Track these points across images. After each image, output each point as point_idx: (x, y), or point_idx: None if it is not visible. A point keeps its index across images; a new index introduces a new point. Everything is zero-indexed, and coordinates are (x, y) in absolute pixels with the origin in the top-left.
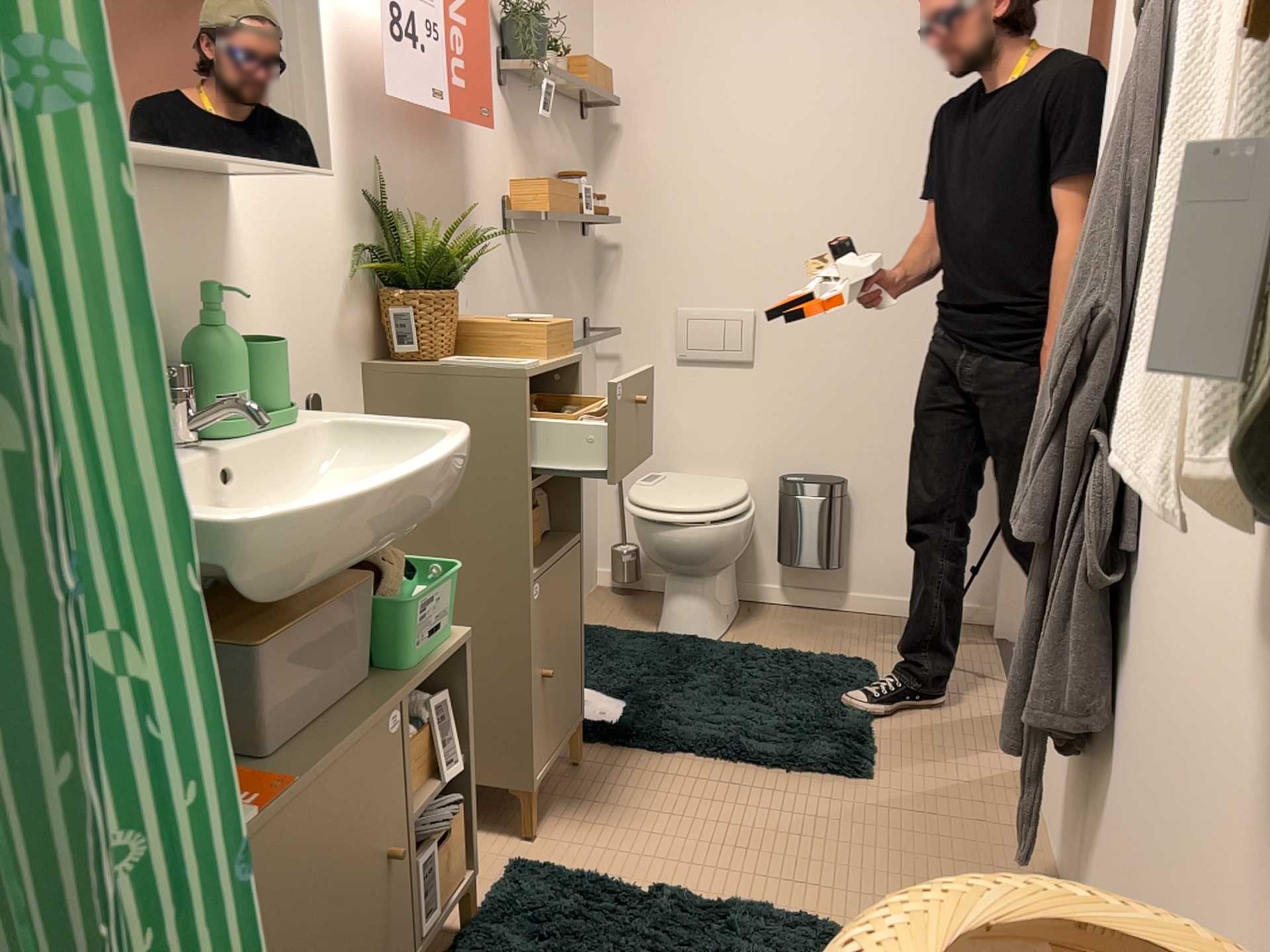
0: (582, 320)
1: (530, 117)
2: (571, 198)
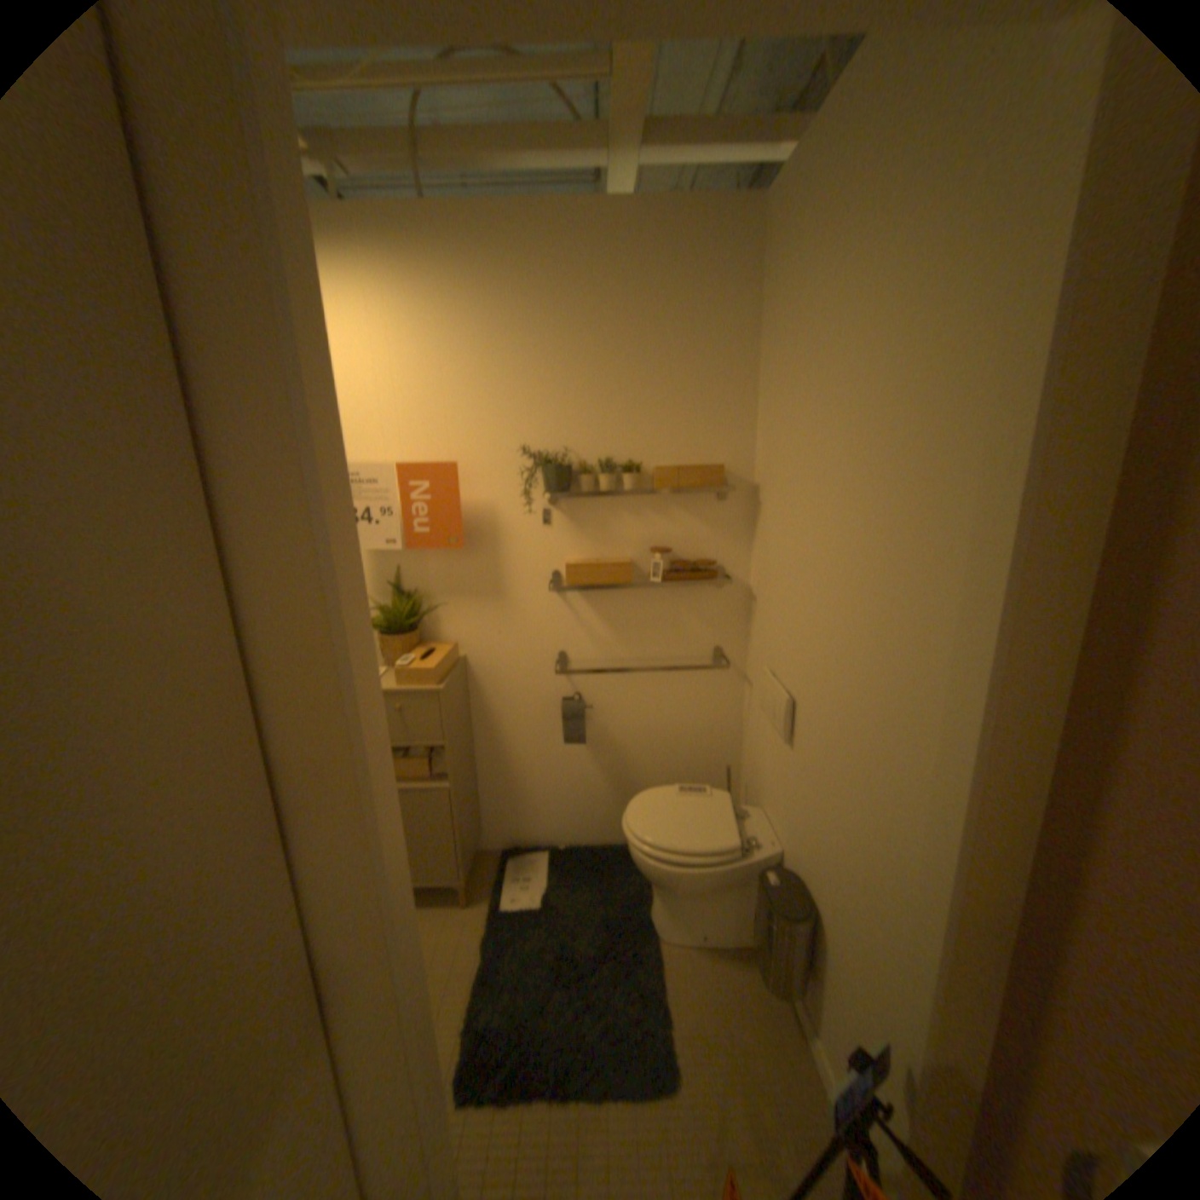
0: (705, 647)
1: (599, 512)
2: (609, 570)
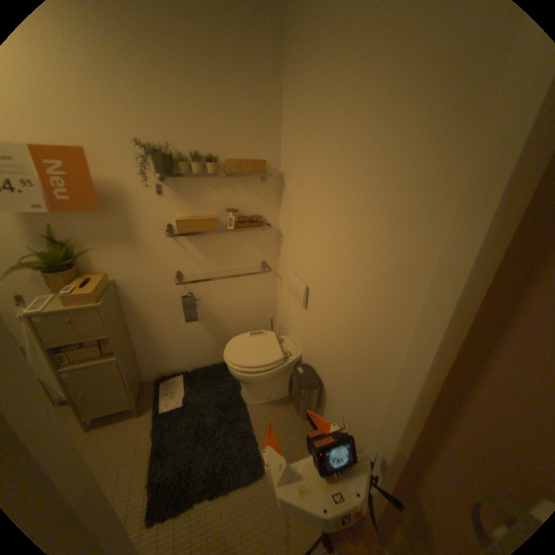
0: (257, 261)
1: (192, 186)
2: (202, 222)
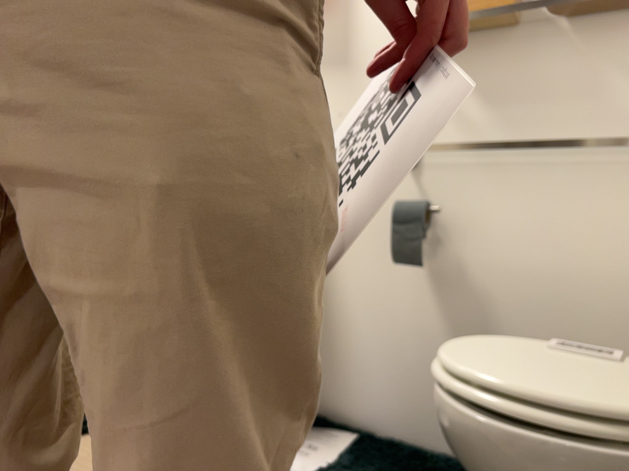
0: None
1: None
2: None
